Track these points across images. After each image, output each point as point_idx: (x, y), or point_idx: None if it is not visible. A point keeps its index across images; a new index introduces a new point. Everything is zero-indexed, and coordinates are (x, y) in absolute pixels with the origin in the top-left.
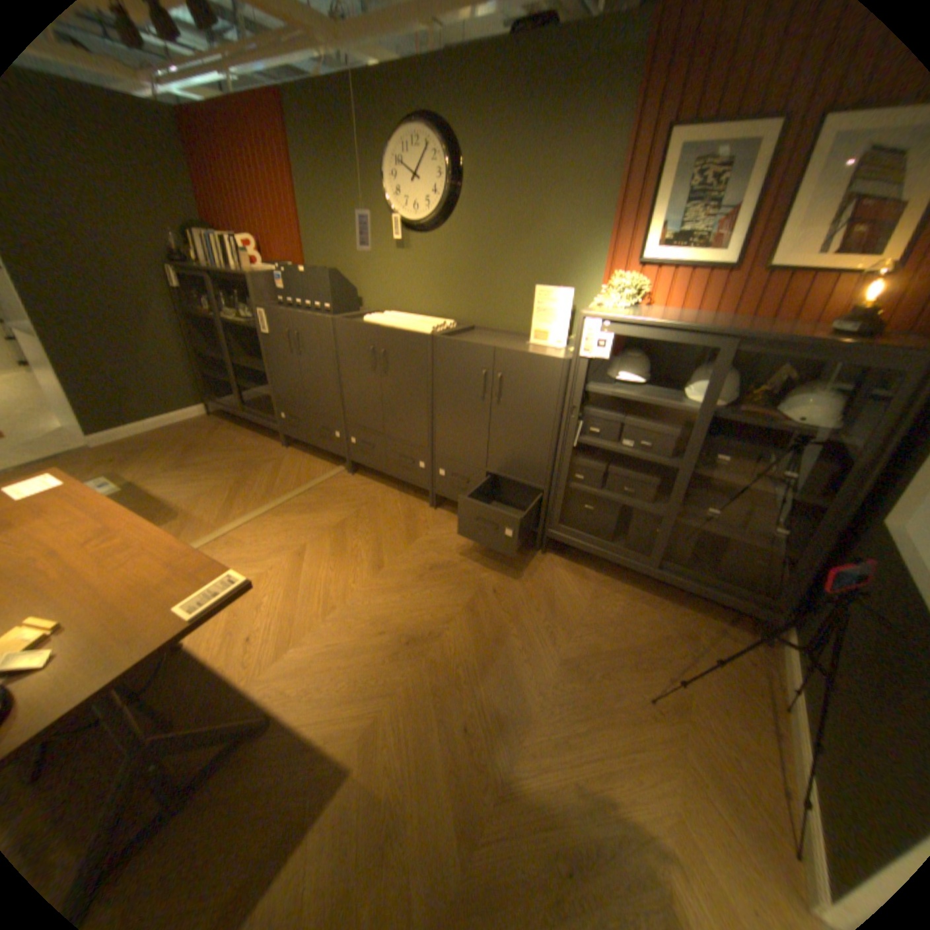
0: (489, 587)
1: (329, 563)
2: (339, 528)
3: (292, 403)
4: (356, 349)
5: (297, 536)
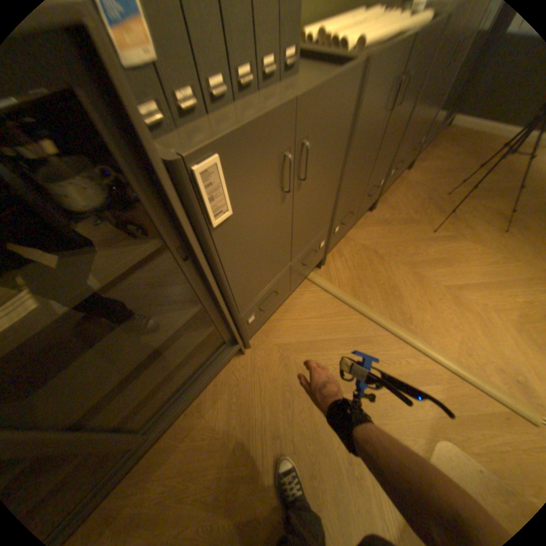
0: (449, 190)
1: (462, 266)
2: (416, 266)
3: (269, 283)
4: (381, 96)
5: (437, 294)
